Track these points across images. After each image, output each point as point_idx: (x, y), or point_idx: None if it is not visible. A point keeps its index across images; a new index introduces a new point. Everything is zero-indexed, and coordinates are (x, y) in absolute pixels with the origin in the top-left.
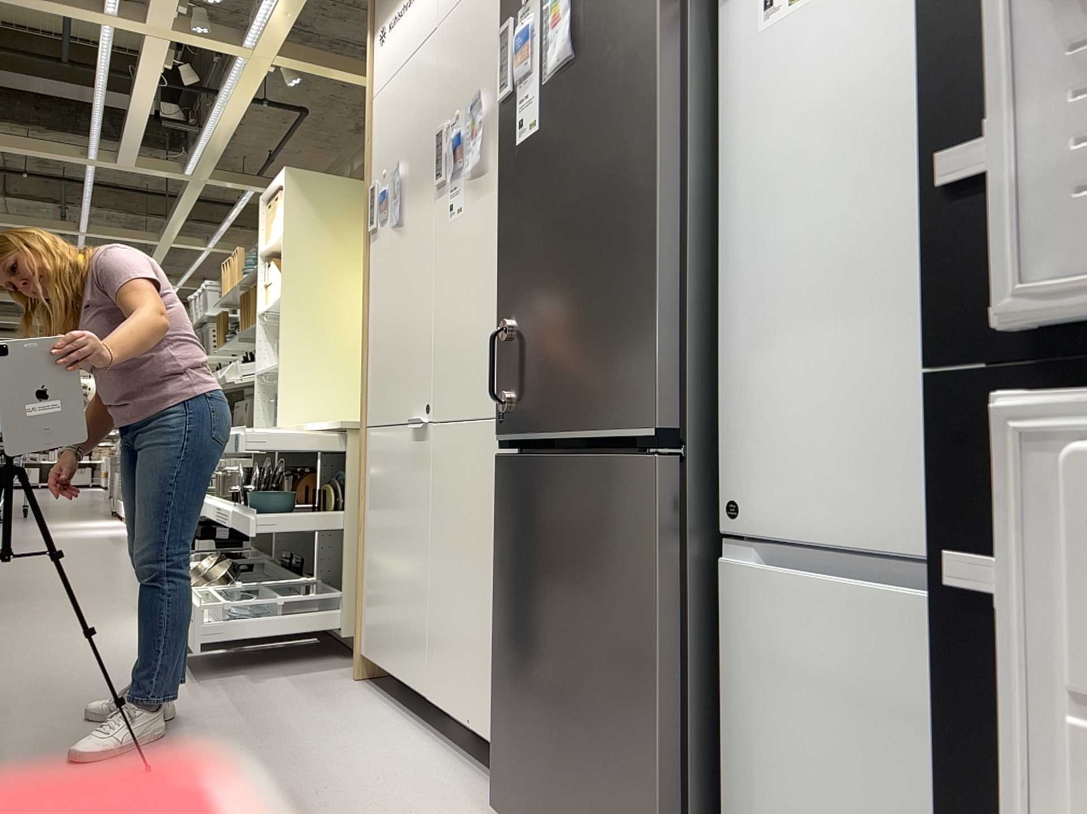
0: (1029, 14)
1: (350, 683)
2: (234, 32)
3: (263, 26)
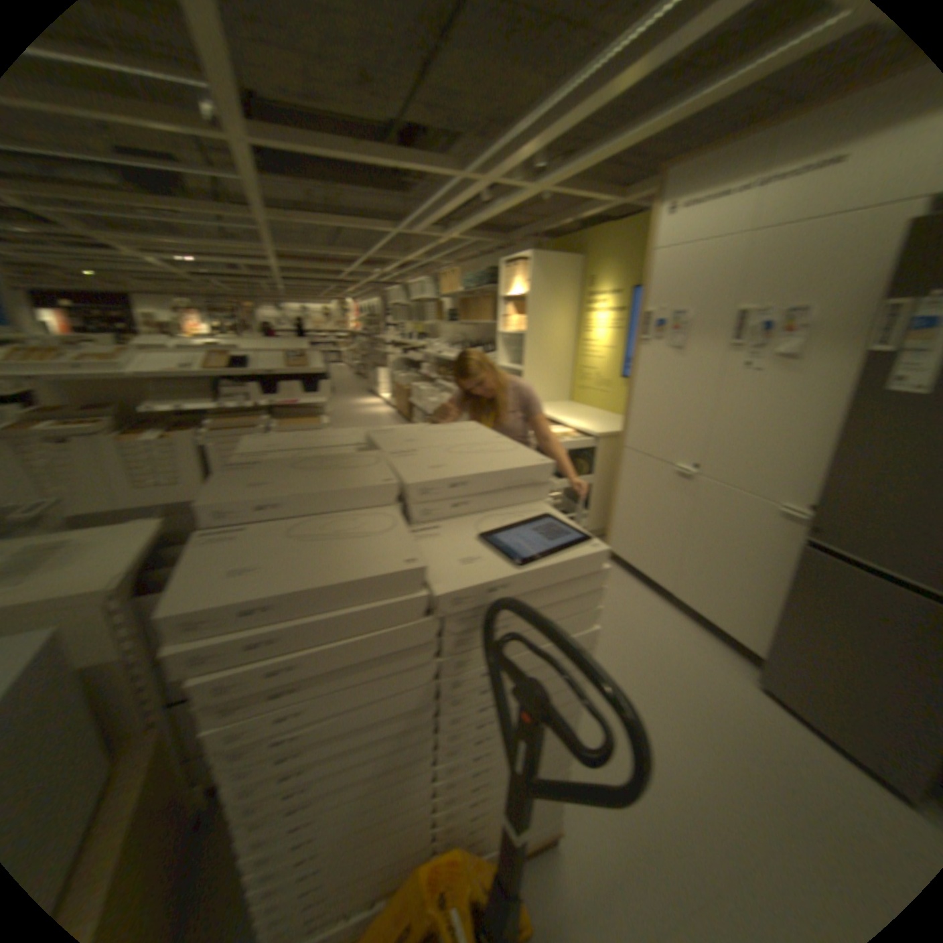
0: None
1: None
2: (526, 173)
3: (553, 172)
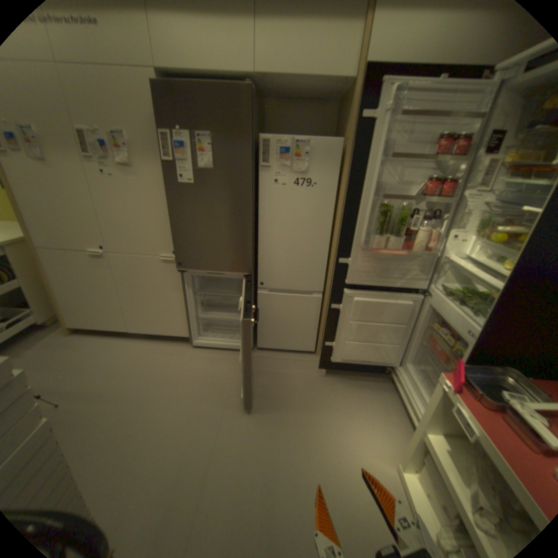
0: (354, 249)
1: (68, 338)
2: None
3: None
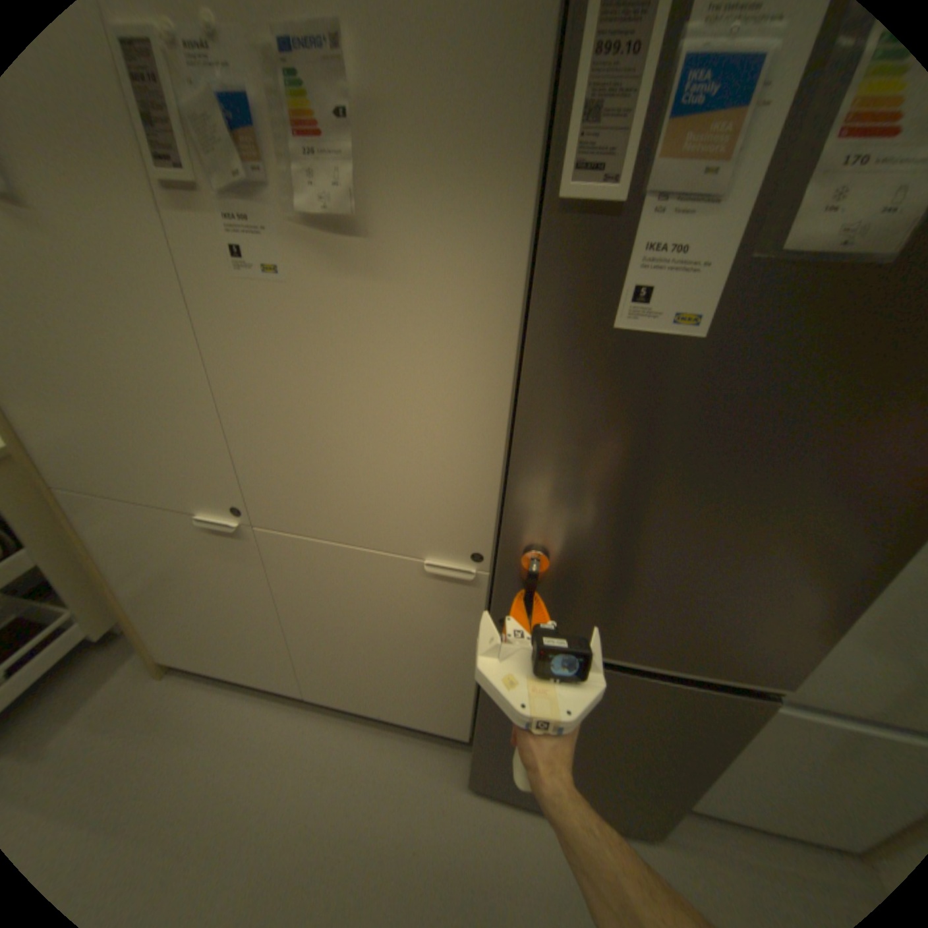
0: None
1: (157, 686)
2: None
3: None
